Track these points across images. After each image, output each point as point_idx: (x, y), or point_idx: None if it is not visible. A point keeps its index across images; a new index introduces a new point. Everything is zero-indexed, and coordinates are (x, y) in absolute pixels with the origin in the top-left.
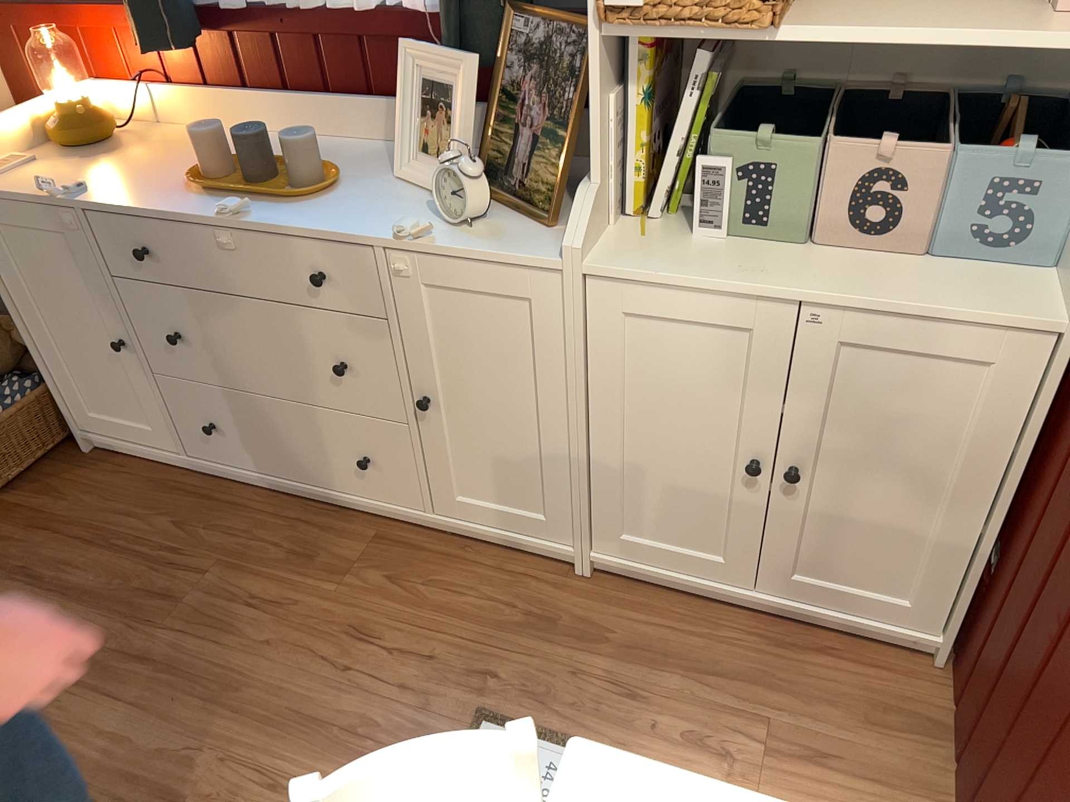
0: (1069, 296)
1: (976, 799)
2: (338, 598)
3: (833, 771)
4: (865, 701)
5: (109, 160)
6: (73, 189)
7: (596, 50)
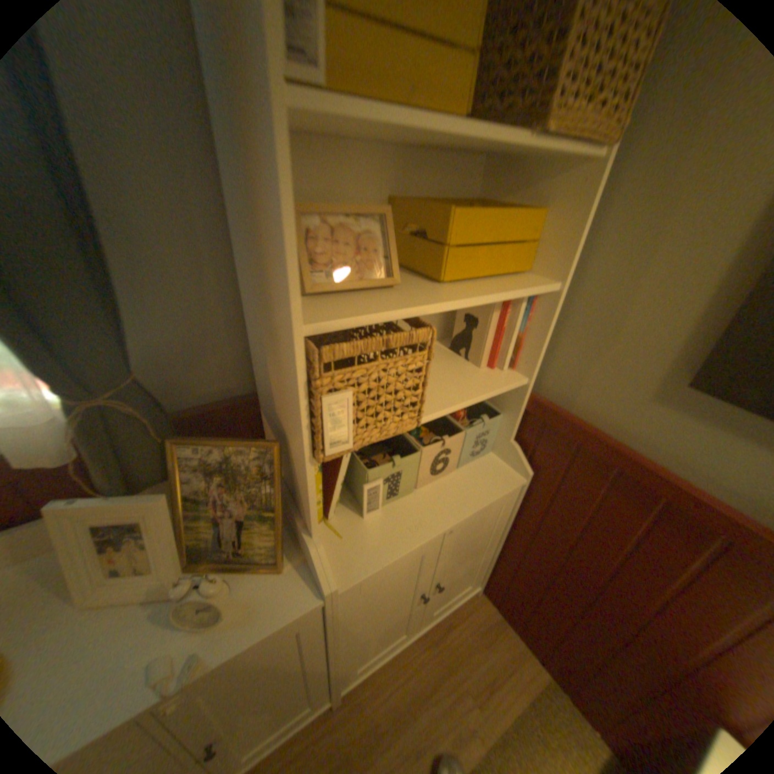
0: (515, 469)
1: (549, 655)
2: None
3: (501, 690)
4: (478, 641)
5: None
6: None
7: (306, 475)
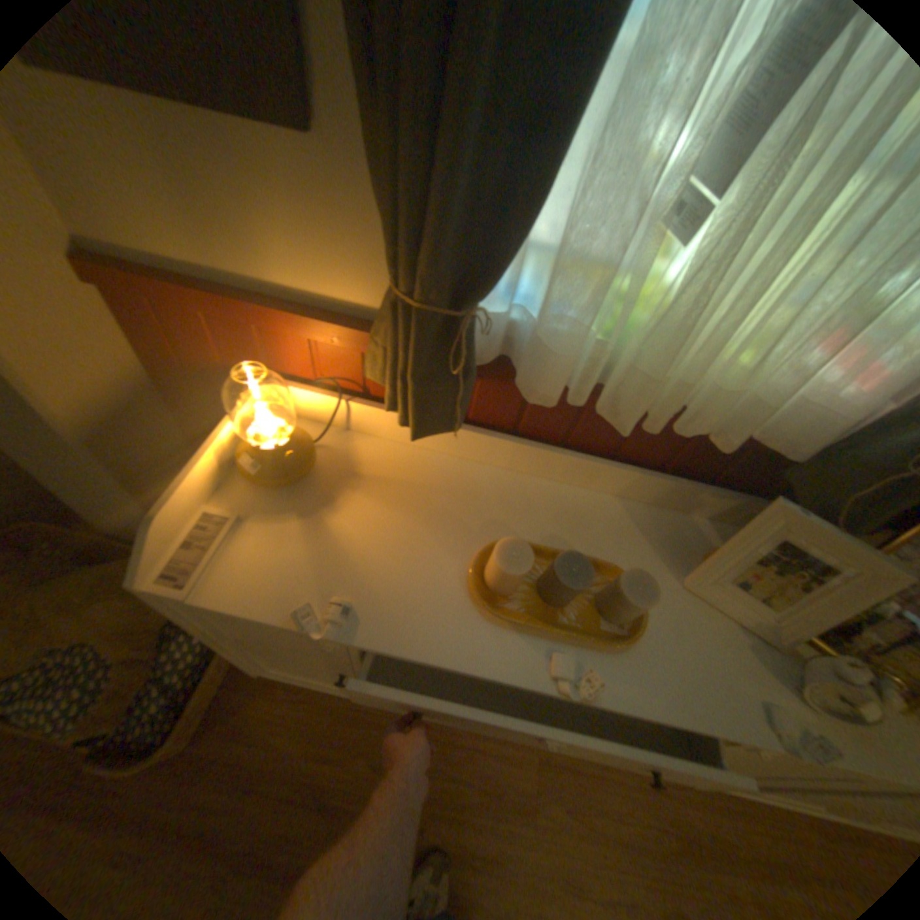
0: None
1: None
2: (540, 847)
3: None
4: None
5: (337, 519)
6: (344, 624)
7: None
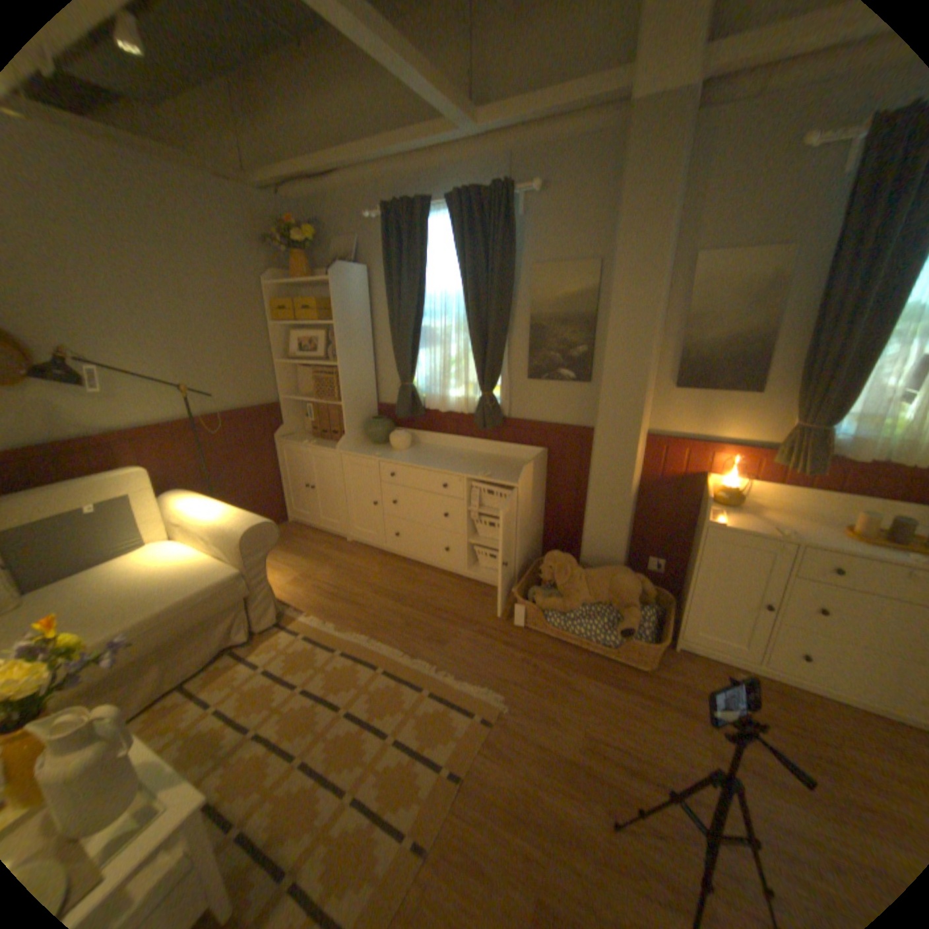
0: None
1: None
2: None
3: None
4: None
5: (765, 517)
6: (796, 537)
7: None
